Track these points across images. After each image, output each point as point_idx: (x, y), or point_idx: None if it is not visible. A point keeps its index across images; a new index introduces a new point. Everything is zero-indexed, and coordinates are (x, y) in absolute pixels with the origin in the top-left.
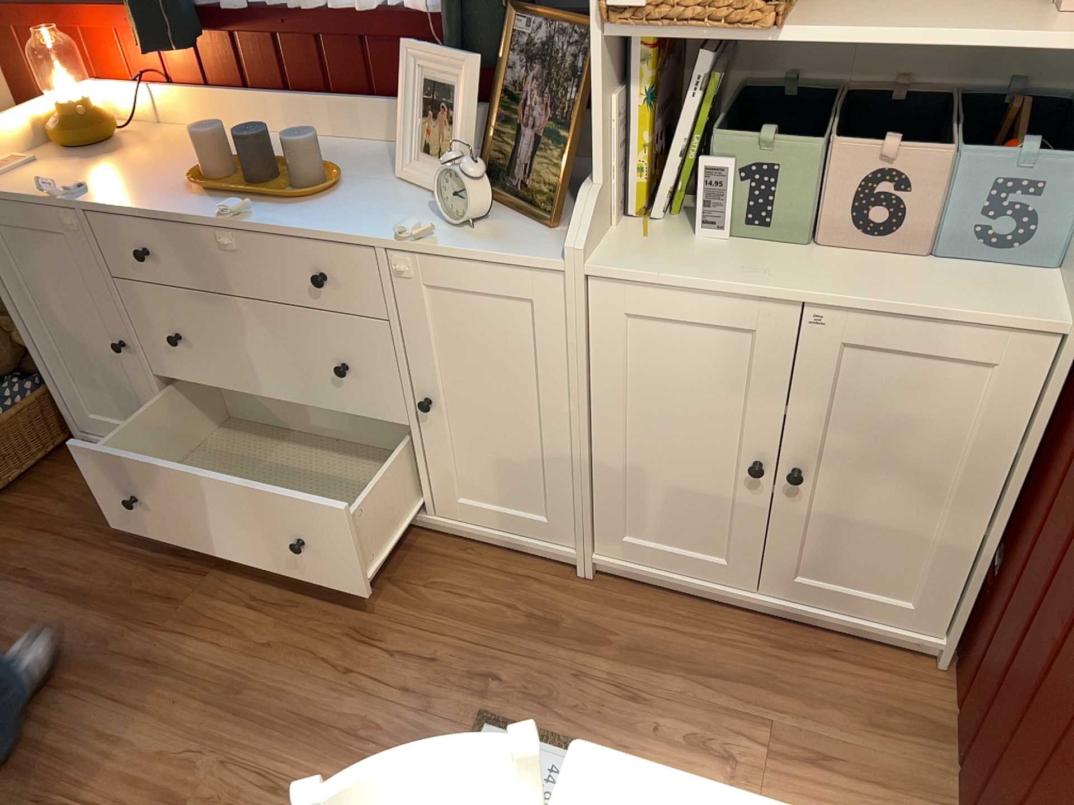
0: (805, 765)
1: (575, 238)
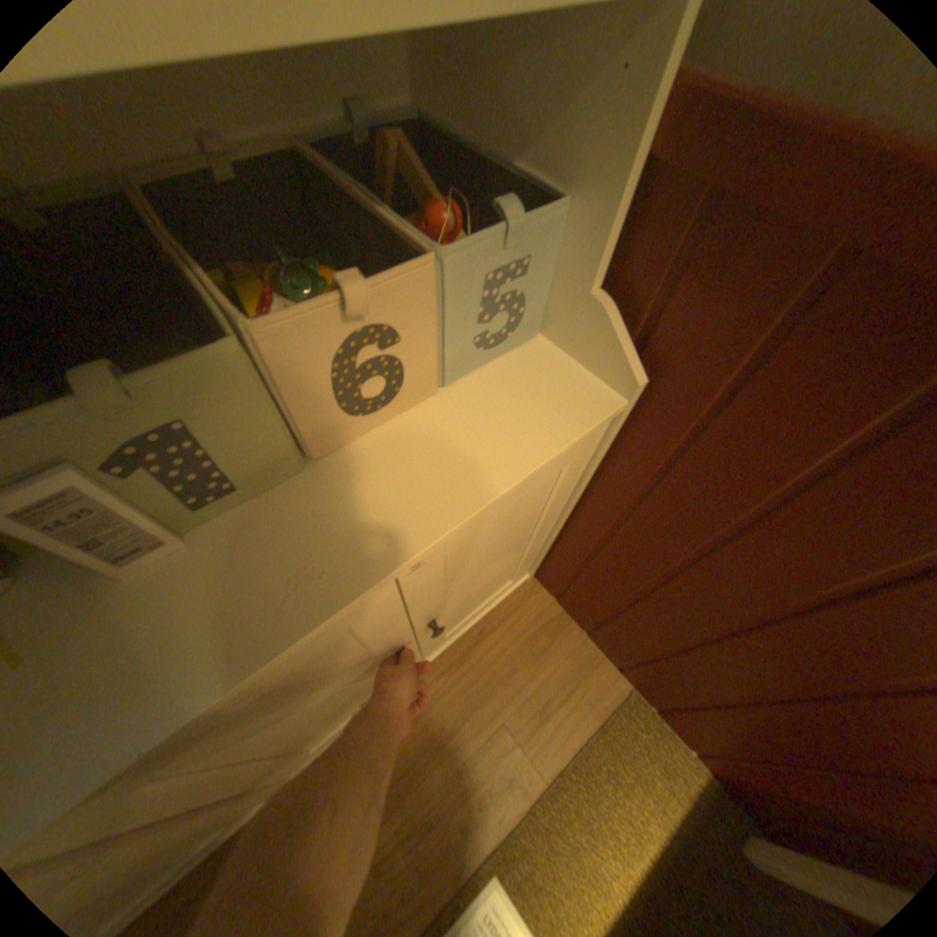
0: (541, 732)
1: None
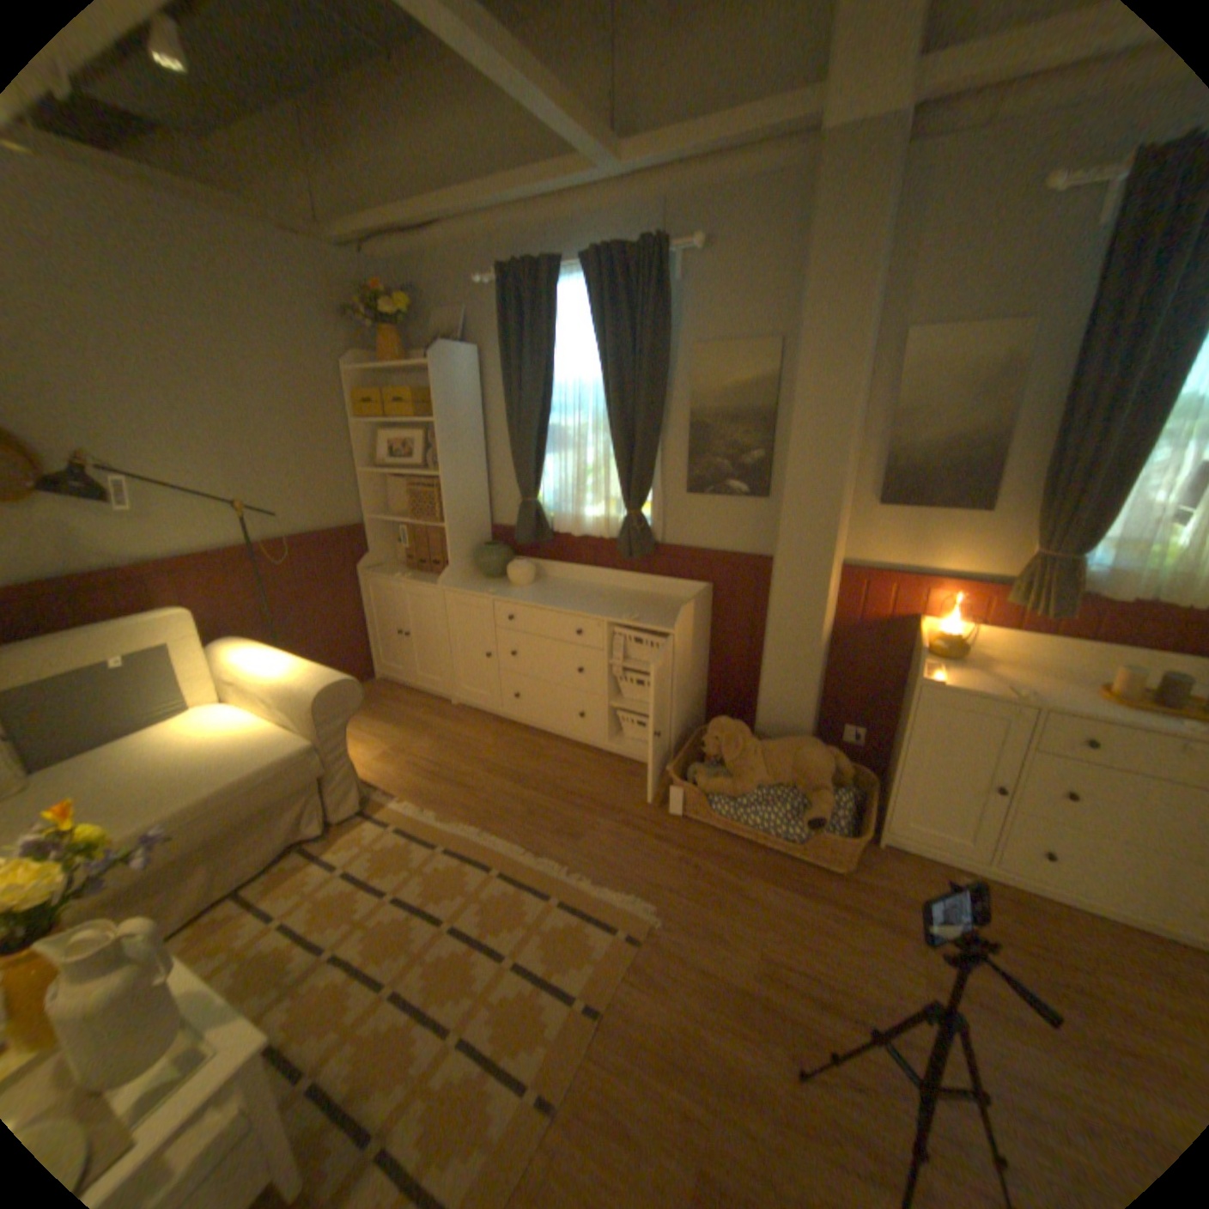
0: None
1: None
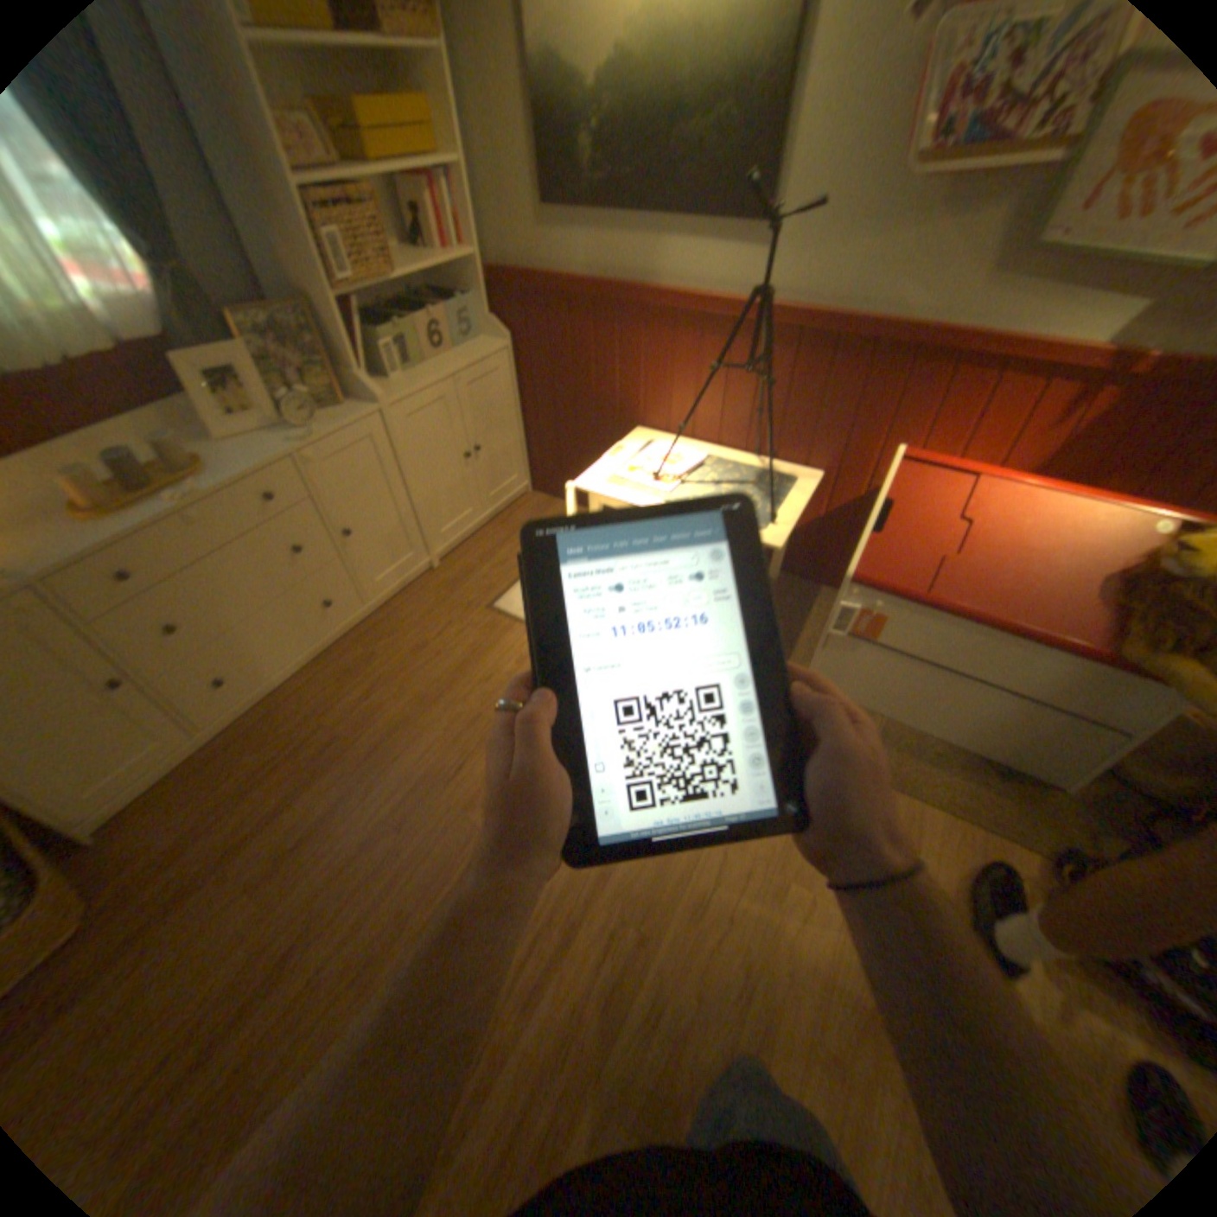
0: None
1: (376, 394)
